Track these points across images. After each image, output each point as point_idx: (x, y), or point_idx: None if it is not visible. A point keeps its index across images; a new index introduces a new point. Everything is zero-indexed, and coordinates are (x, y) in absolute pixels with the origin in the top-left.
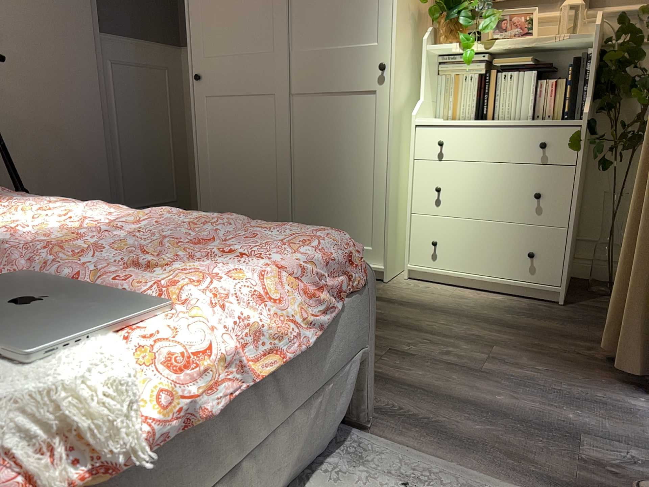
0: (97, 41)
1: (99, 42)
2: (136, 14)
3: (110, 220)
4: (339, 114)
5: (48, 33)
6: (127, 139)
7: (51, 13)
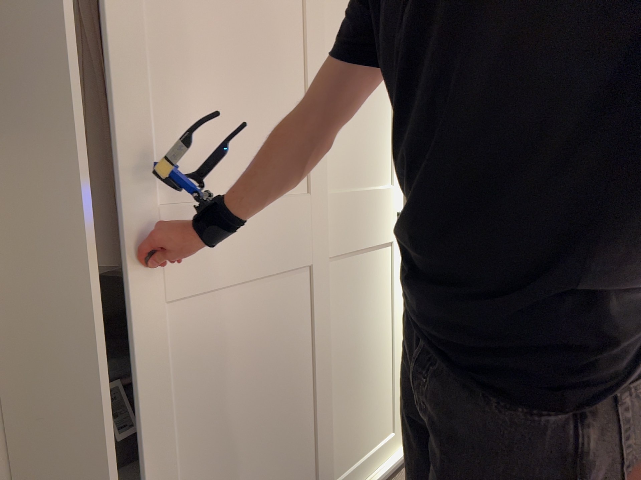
0: None
1: None
2: None
3: None
4: (363, 278)
5: None
6: None
7: None
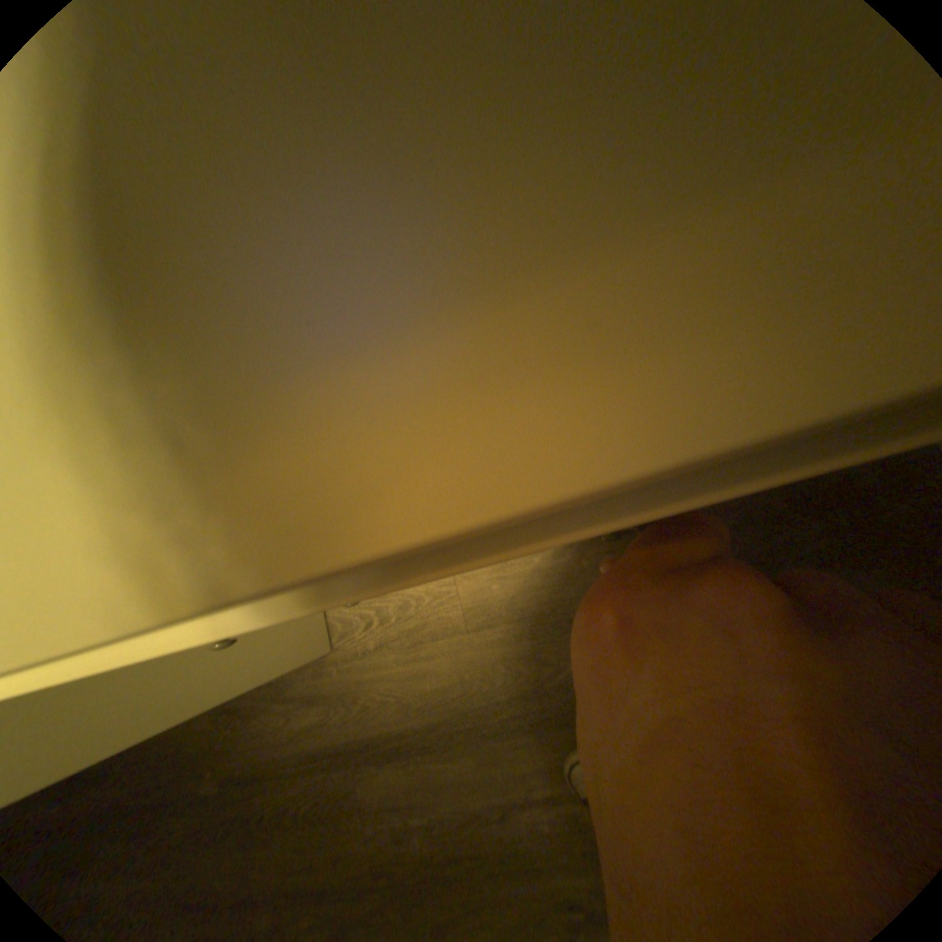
0: None
1: None
2: None
3: None
4: None
5: None
6: None
7: None
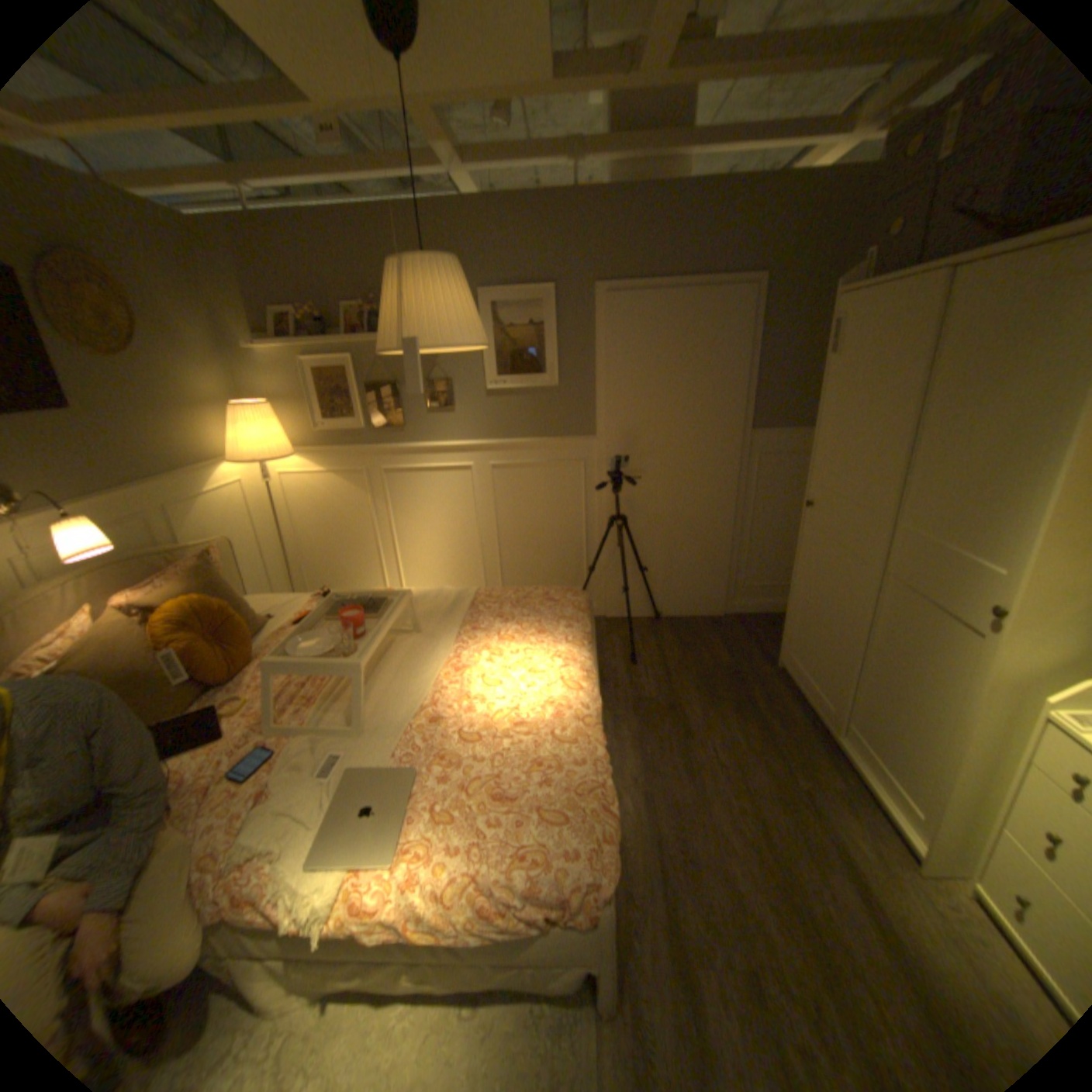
0: (745, 439)
1: (747, 439)
2: (802, 402)
3: (549, 704)
4: (932, 631)
5: (694, 442)
6: (760, 525)
7: (700, 425)
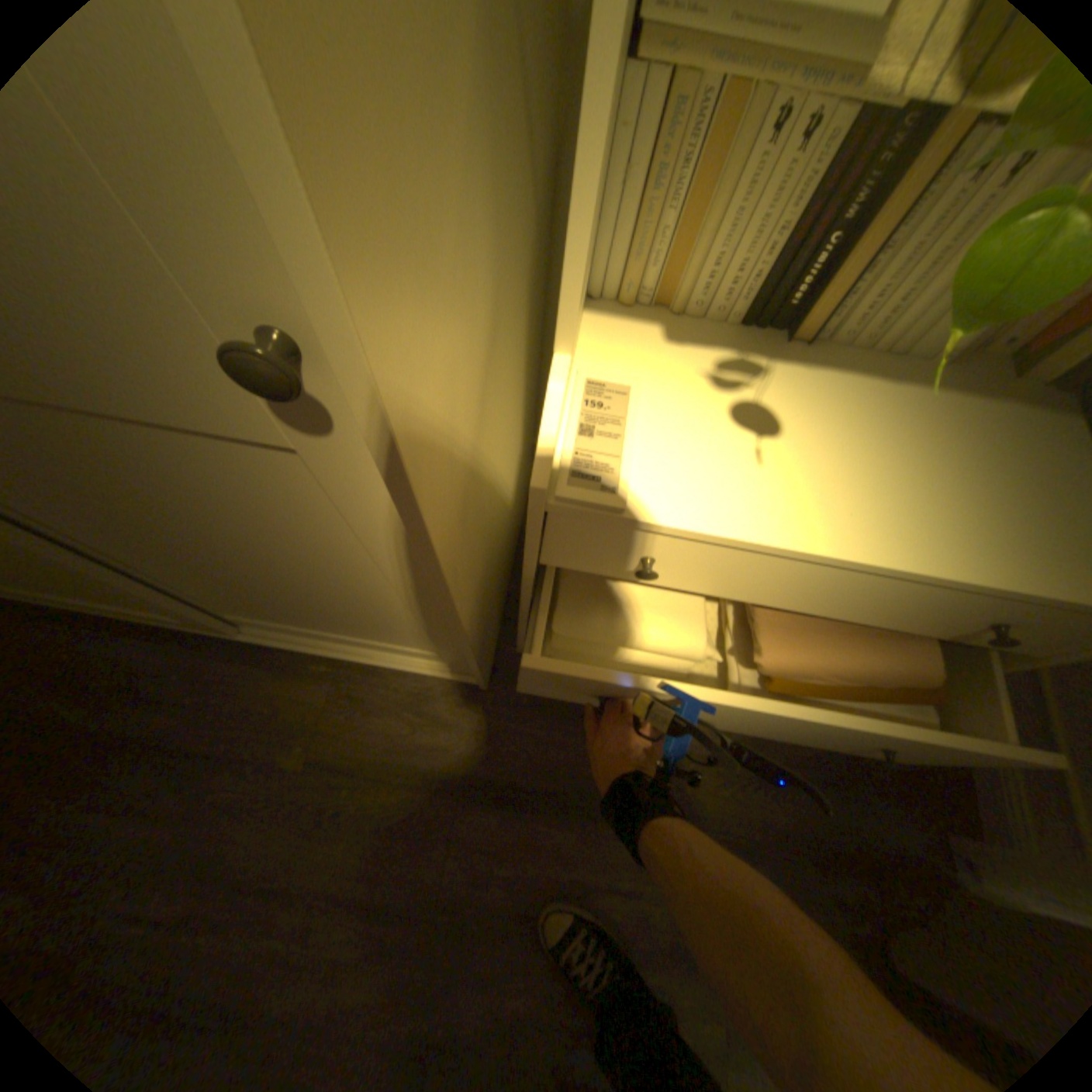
0: None
1: None
2: None
3: None
4: (117, 470)
5: None
6: None
7: None
